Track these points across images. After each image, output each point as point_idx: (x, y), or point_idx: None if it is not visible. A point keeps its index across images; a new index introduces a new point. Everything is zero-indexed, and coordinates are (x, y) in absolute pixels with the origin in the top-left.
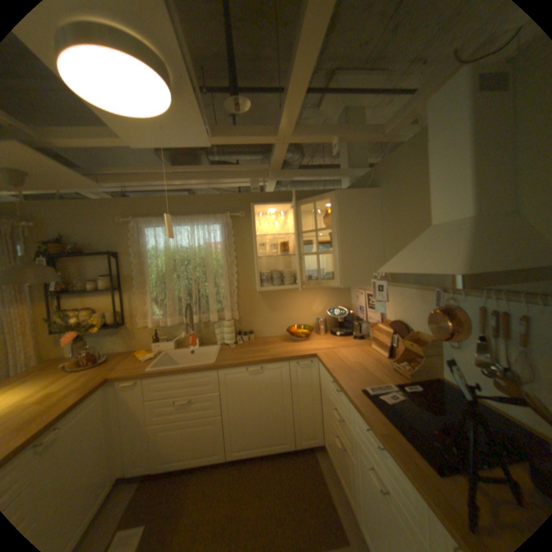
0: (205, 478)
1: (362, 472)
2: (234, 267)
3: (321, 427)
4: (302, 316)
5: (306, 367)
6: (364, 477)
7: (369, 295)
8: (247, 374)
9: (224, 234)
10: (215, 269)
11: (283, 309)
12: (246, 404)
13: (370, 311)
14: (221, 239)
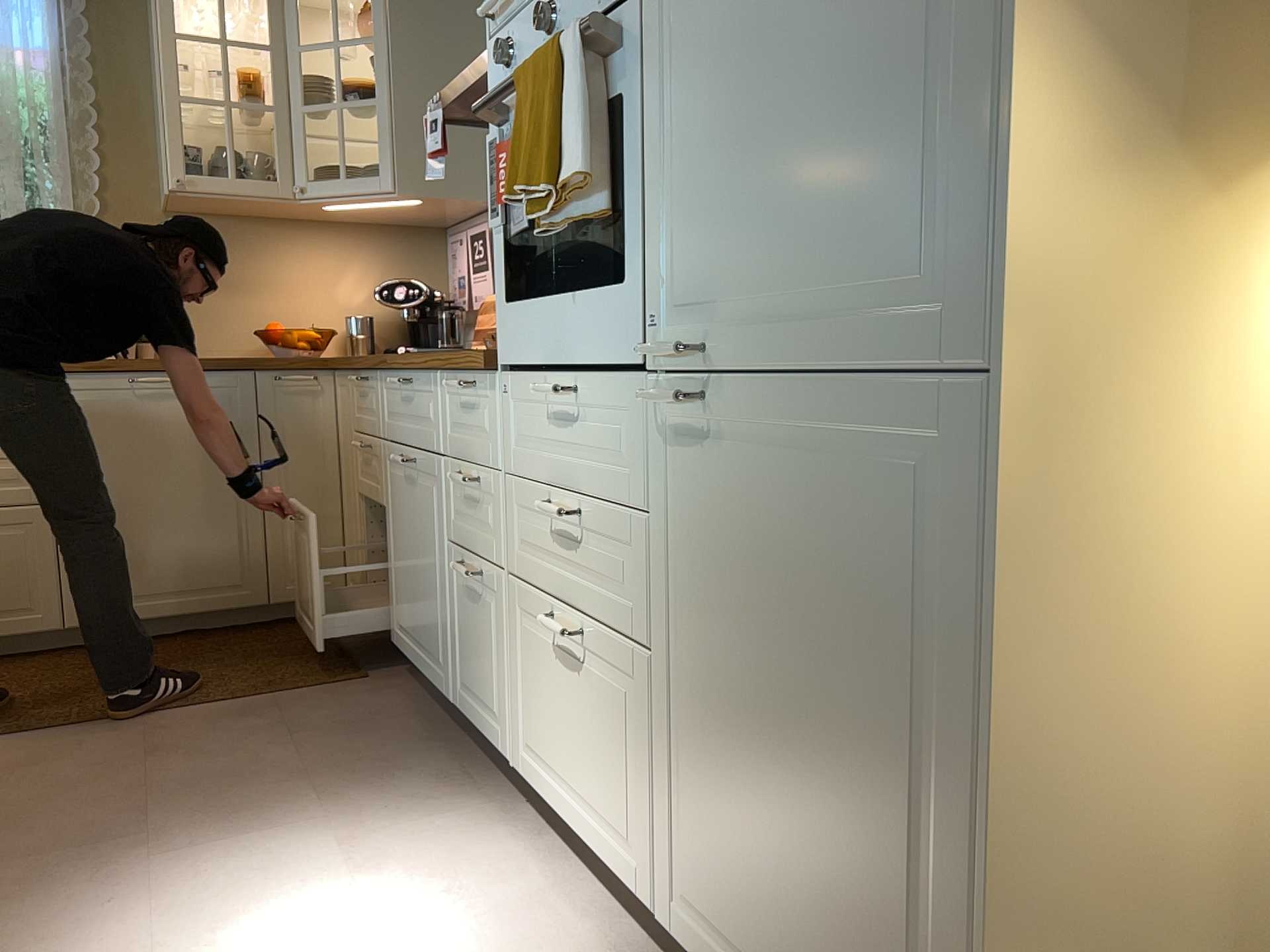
0: (1, 668)
1: (392, 501)
2: (92, 133)
3: (339, 545)
4: (307, 309)
5: (302, 389)
6: (395, 503)
7: (473, 236)
8: (133, 394)
9: (58, 25)
10: (28, 130)
11: (250, 283)
12: (129, 473)
13: (476, 277)
14: (47, 41)
